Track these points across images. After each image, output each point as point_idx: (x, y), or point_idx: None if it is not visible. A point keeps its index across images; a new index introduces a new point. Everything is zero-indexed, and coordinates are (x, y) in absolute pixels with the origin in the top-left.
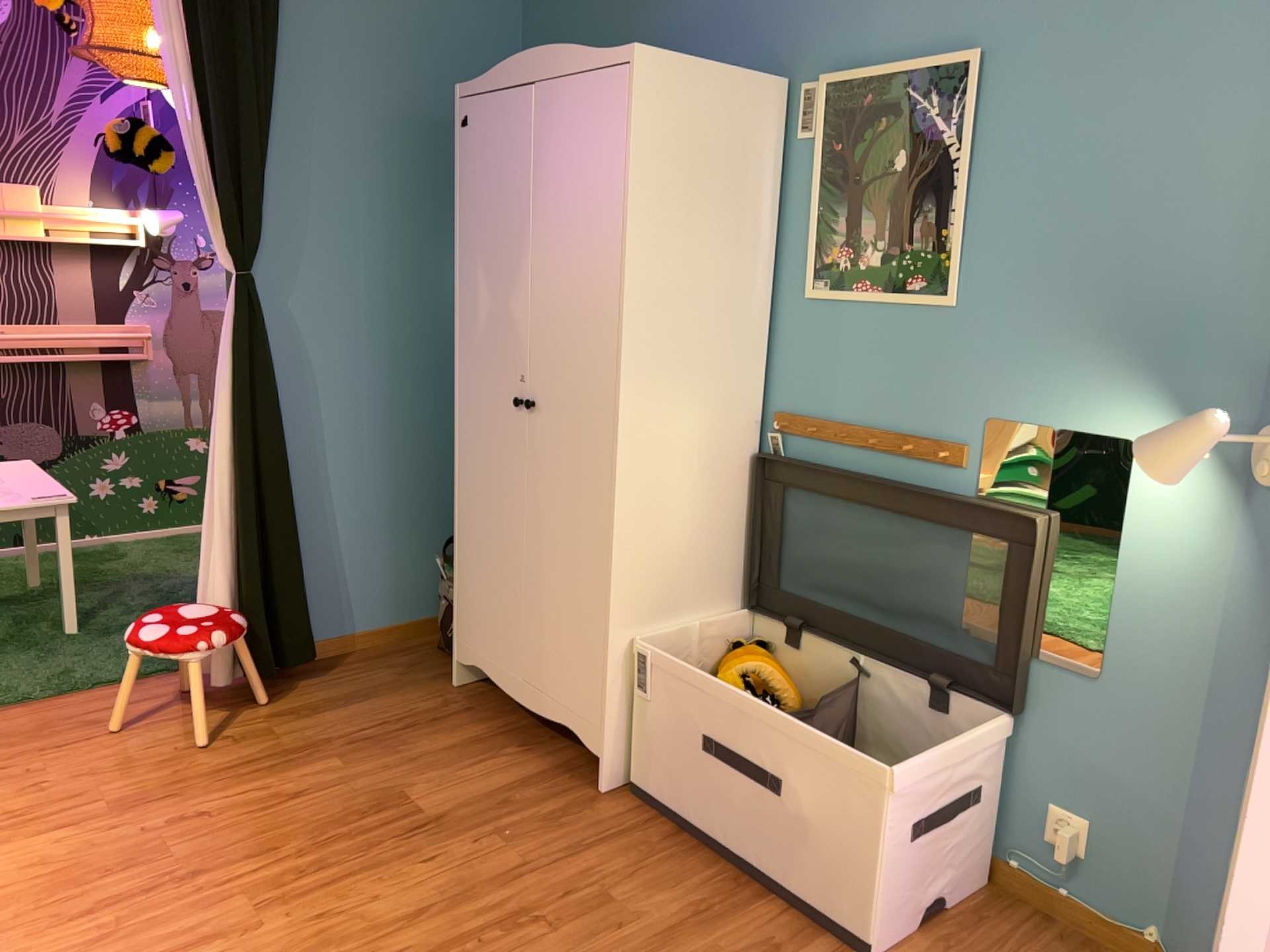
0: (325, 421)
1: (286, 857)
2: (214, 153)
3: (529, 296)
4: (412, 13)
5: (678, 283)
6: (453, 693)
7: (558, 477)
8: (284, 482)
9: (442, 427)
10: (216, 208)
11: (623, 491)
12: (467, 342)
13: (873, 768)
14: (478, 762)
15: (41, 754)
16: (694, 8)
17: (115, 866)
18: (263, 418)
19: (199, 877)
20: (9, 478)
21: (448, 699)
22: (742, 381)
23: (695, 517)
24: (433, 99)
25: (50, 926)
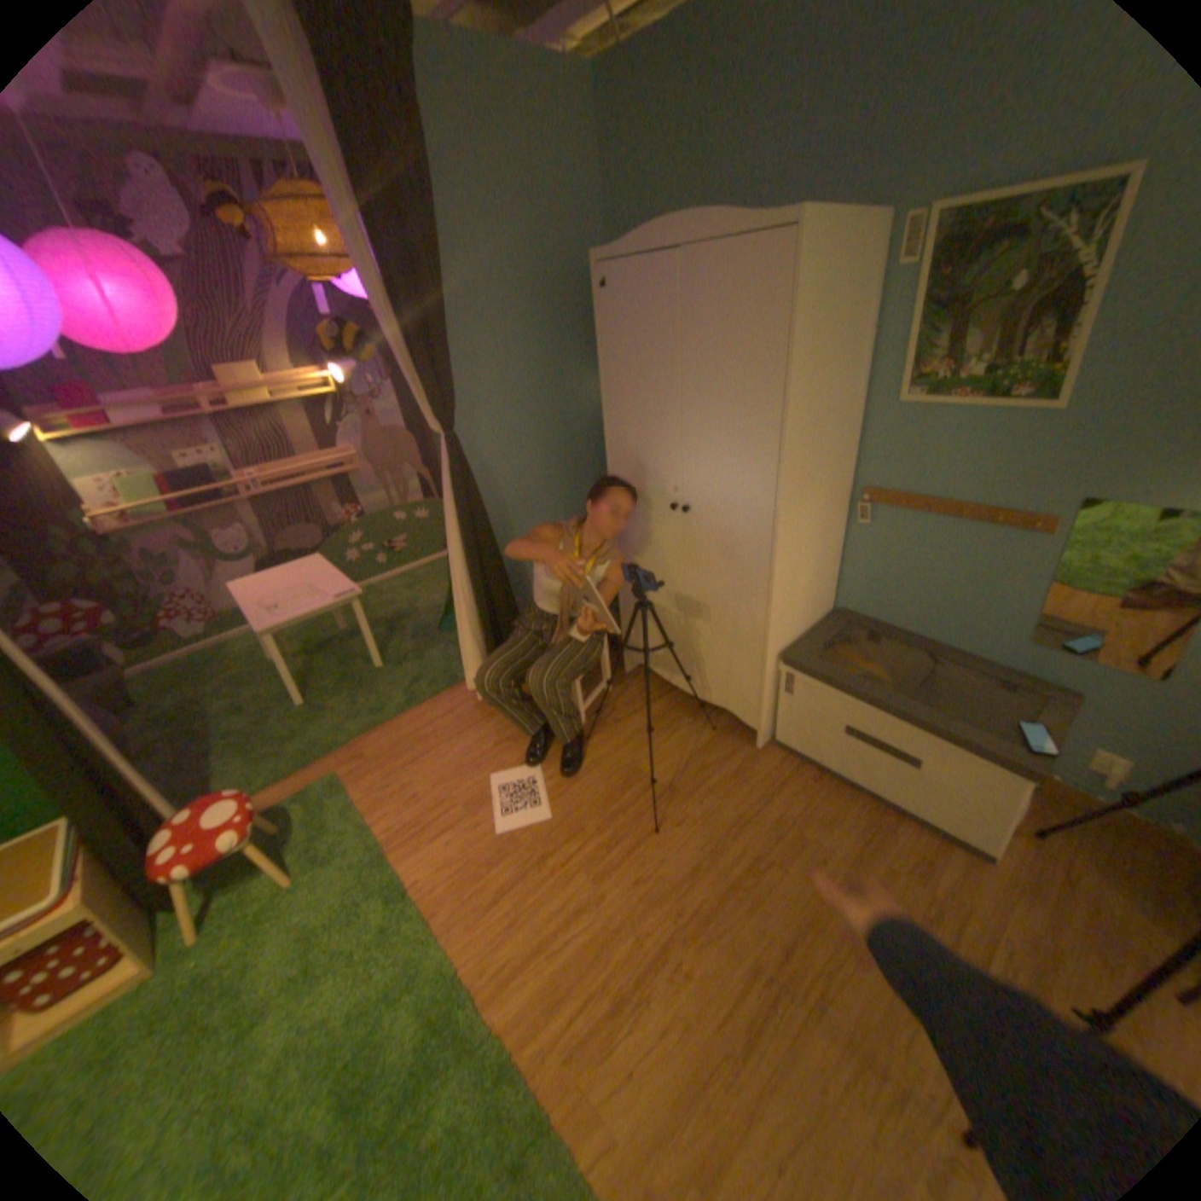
0: (514, 521)
1: (590, 836)
2: (410, 344)
3: (680, 431)
4: (522, 183)
5: (815, 414)
6: (628, 679)
7: (700, 552)
8: (502, 573)
9: (582, 505)
10: (419, 388)
11: (777, 575)
12: (619, 462)
13: (1017, 773)
14: (670, 736)
15: (403, 771)
16: (783, 145)
17: (490, 859)
18: (483, 536)
19: (545, 860)
20: (308, 579)
21: (627, 685)
22: (842, 473)
23: (811, 575)
24: (546, 258)
25: (473, 917)
